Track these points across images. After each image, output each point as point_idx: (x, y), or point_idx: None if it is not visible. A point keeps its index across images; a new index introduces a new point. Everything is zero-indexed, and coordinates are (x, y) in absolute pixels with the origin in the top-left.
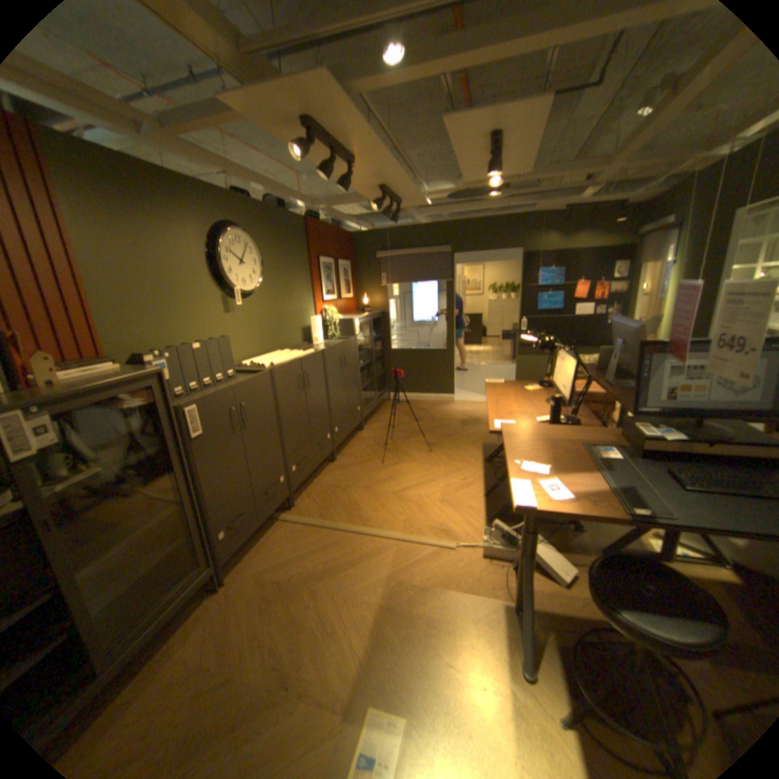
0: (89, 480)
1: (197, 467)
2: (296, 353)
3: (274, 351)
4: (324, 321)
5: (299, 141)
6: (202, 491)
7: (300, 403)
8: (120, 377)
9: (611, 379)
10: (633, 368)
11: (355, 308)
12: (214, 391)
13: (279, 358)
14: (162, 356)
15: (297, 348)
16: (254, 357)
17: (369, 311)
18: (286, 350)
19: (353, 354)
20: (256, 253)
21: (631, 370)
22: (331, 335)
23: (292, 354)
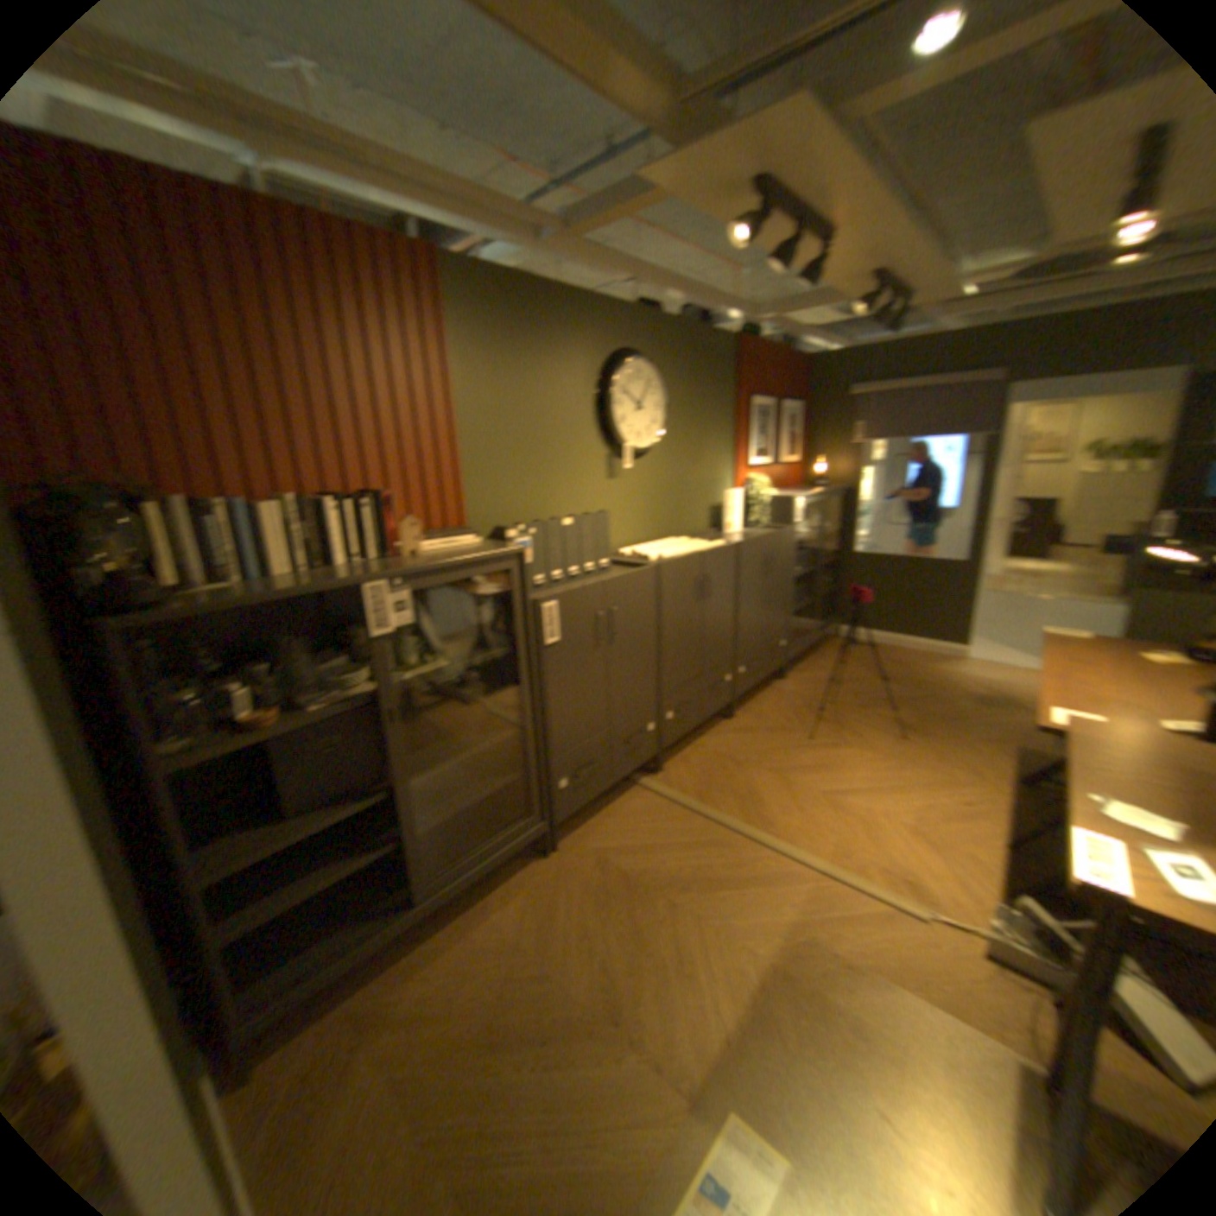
0: (432, 676)
1: (545, 685)
2: (695, 544)
3: (663, 539)
4: (745, 499)
5: (744, 218)
6: (547, 719)
7: (691, 622)
8: (477, 556)
9: None
10: None
11: (800, 479)
12: (578, 588)
13: (669, 551)
14: (524, 534)
15: (697, 537)
16: (636, 545)
17: (822, 486)
18: (680, 539)
19: (784, 554)
20: (657, 394)
21: None
22: (752, 521)
23: (689, 546)
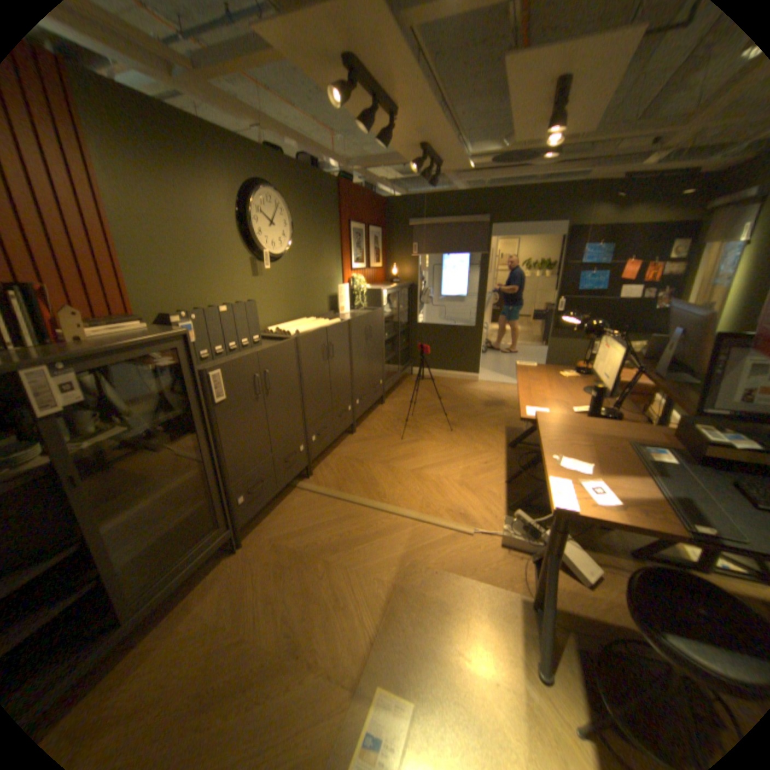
0: (114, 439)
1: (220, 432)
2: (322, 321)
3: (299, 318)
4: (352, 290)
5: (339, 86)
6: (224, 456)
7: (324, 374)
8: (145, 338)
9: (662, 371)
10: (693, 362)
11: (384, 278)
12: (239, 357)
13: (305, 326)
14: (188, 318)
15: (323, 316)
16: (280, 323)
17: (397, 282)
18: (311, 318)
19: (379, 325)
20: (286, 214)
21: (690, 363)
22: (357, 305)
23: (318, 322)
